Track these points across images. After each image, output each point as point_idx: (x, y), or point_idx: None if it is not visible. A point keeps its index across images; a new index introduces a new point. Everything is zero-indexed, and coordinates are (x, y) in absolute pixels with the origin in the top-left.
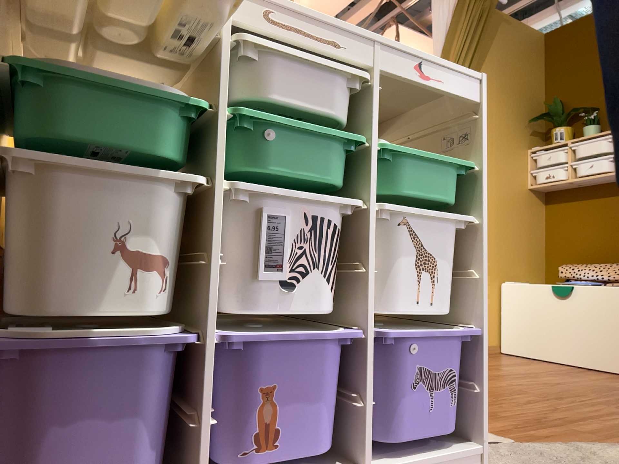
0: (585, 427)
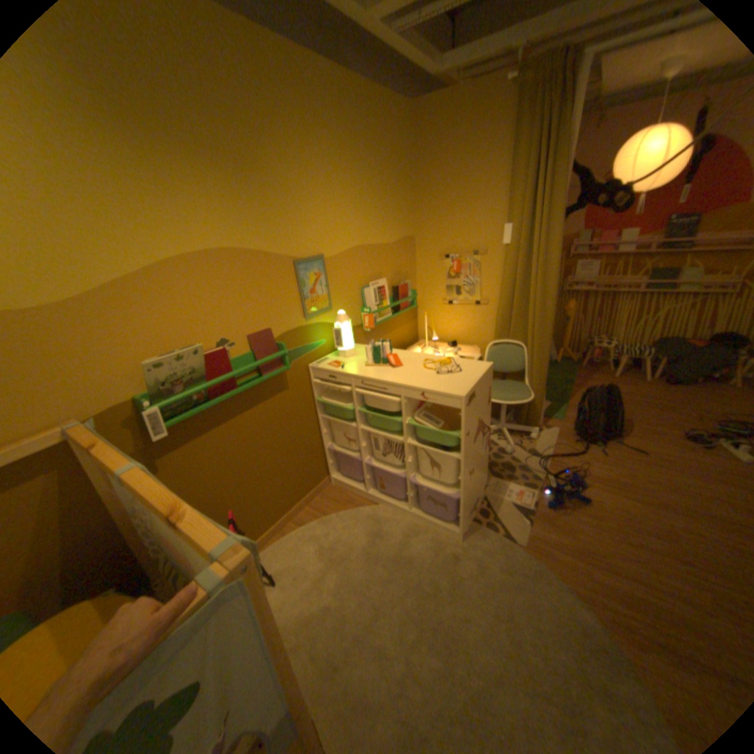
0: (604, 585)
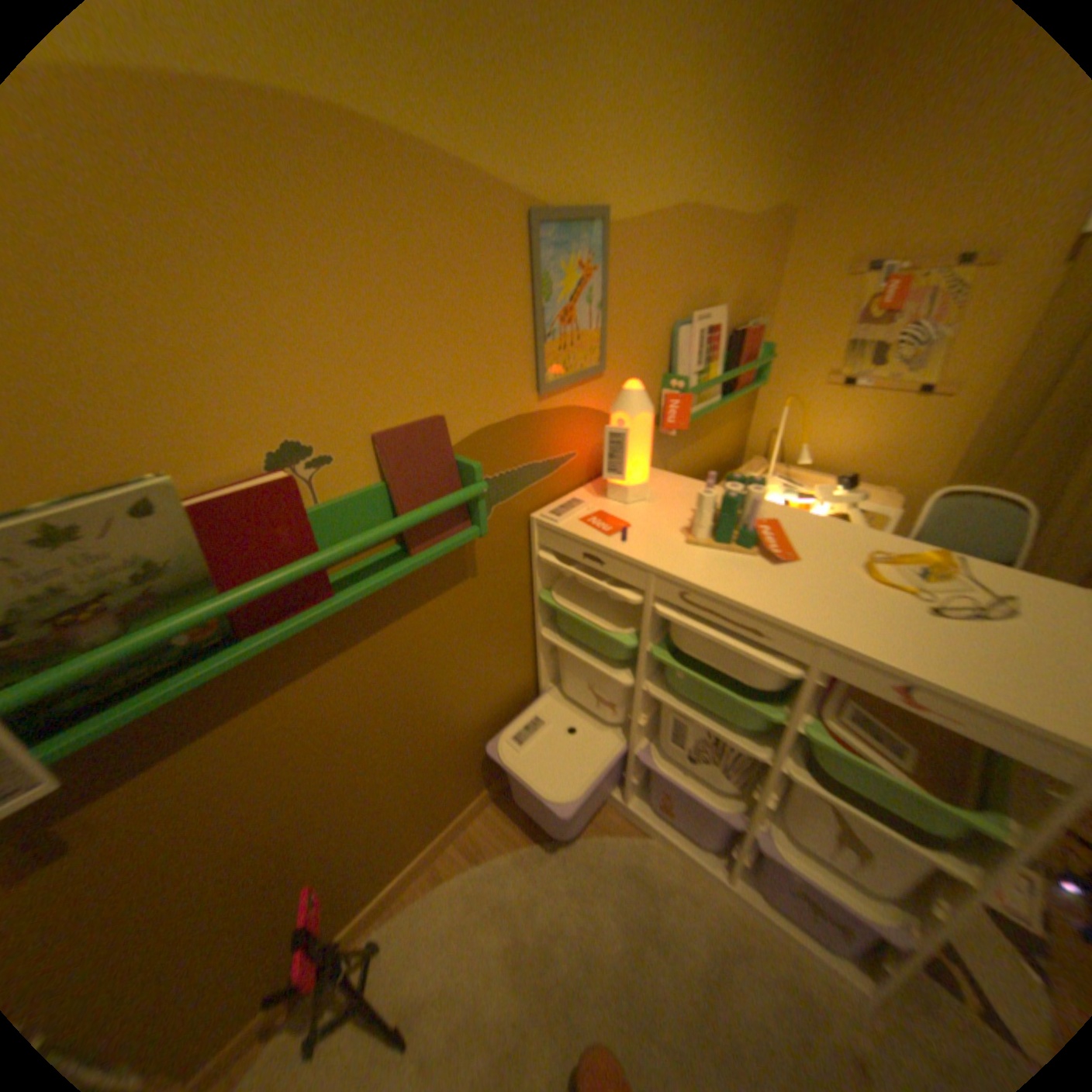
0: None
